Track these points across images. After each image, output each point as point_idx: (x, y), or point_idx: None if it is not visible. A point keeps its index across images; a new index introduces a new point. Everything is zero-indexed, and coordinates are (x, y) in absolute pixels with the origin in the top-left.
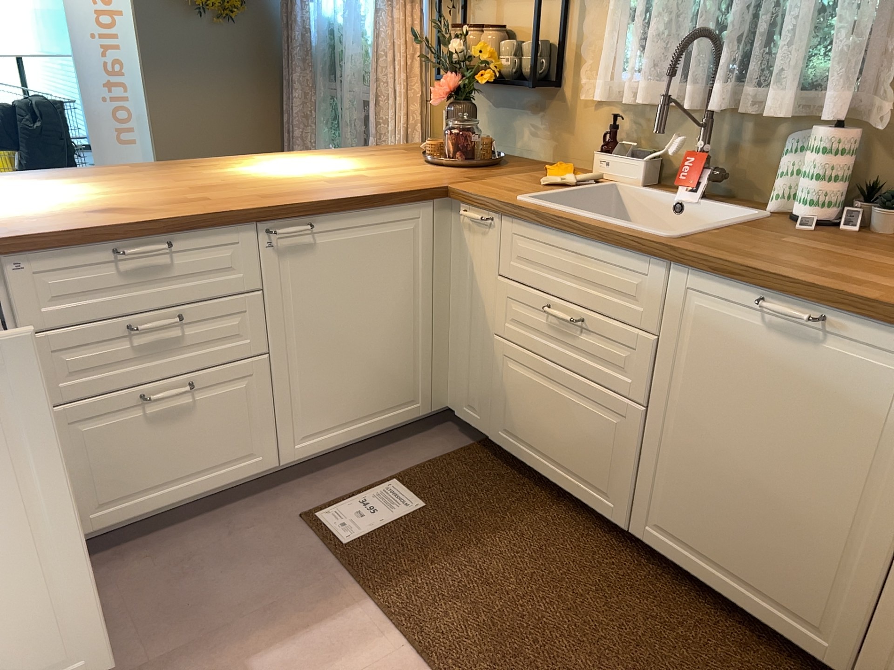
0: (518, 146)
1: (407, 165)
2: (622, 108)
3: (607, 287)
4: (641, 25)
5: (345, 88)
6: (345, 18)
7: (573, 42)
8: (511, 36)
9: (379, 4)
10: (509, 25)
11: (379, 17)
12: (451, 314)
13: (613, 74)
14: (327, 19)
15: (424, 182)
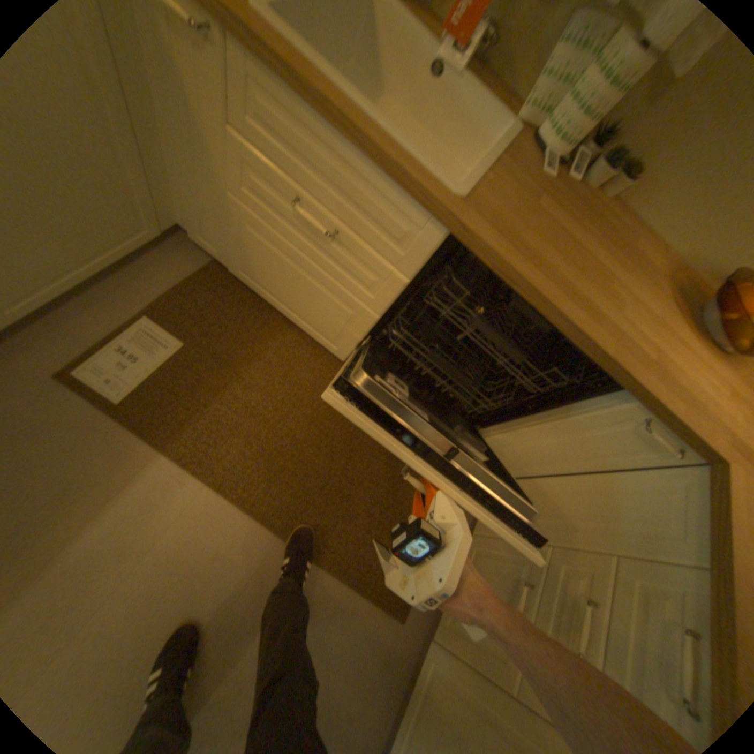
0: None
1: None
2: None
3: (372, 216)
4: None
5: None
6: None
7: None
8: None
9: None
10: None
11: None
12: (162, 137)
13: None
14: None
15: None
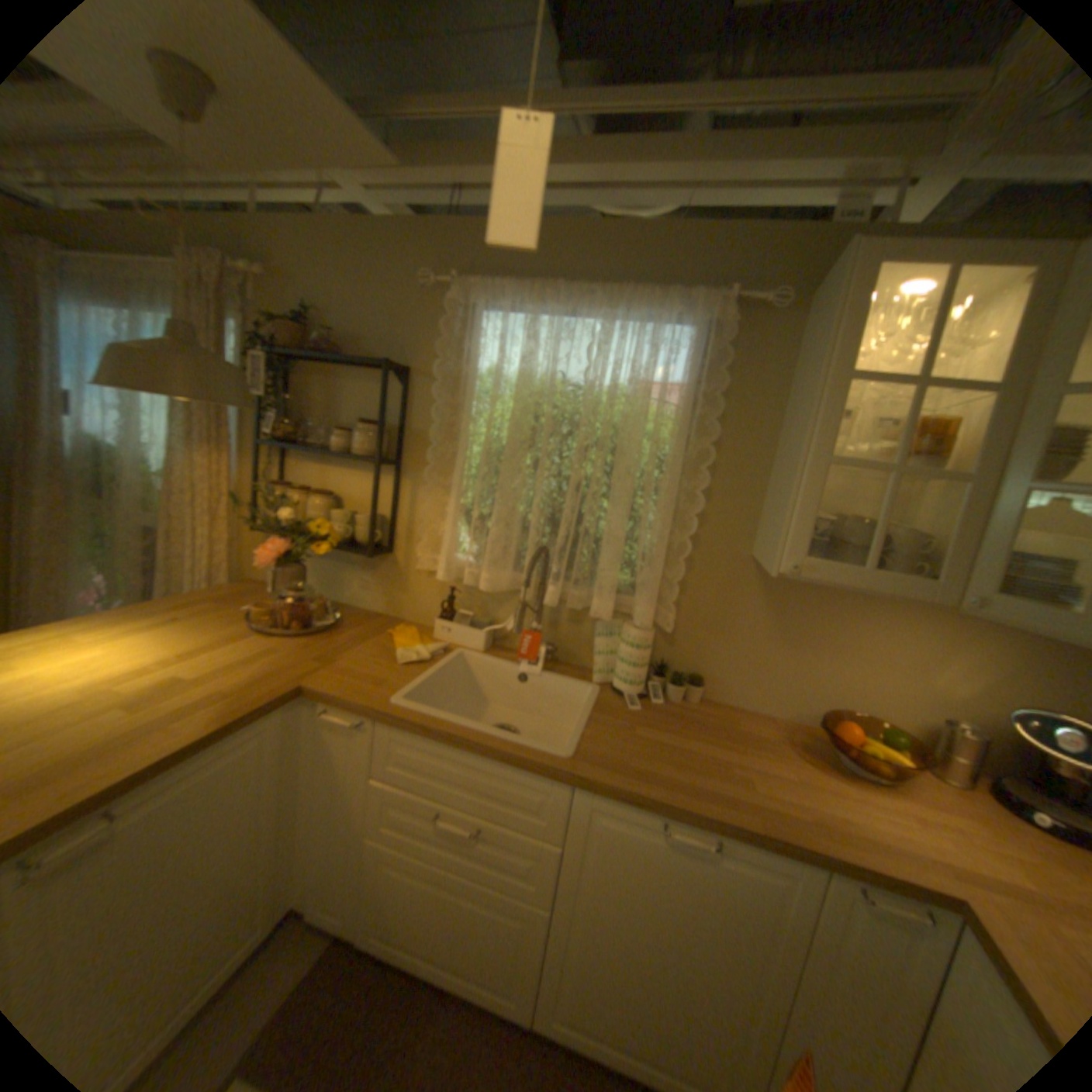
0: (346, 595)
1: (231, 642)
2: (456, 578)
3: (506, 802)
4: (480, 524)
5: (114, 510)
6: (115, 439)
7: (405, 516)
8: (337, 498)
9: (172, 442)
10: (335, 489)
11: (166, 447)
12: (298, 813)
13: (454, 557)
14: (87, 435)
15: (266, 682)
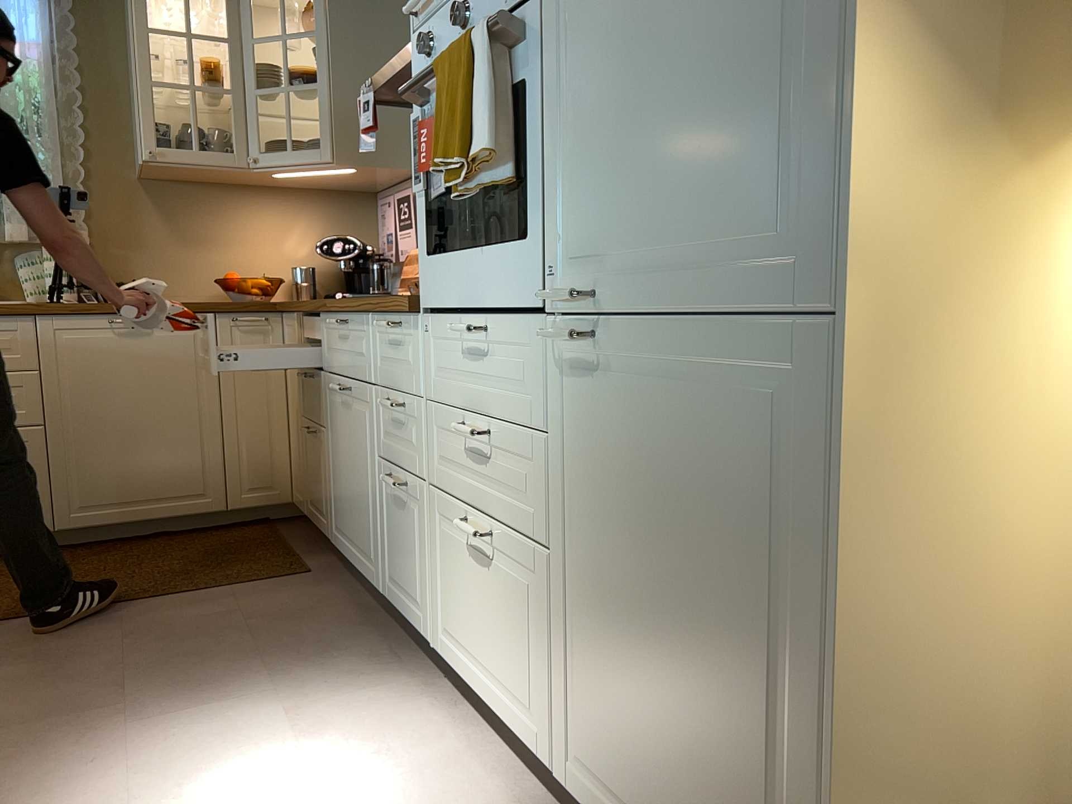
0: None
1: None
2: None
3: None
4: None
5: None
6: None
7: None
8: None
9: None
10: None
11: None
12: None
13: None
14: None
15: None
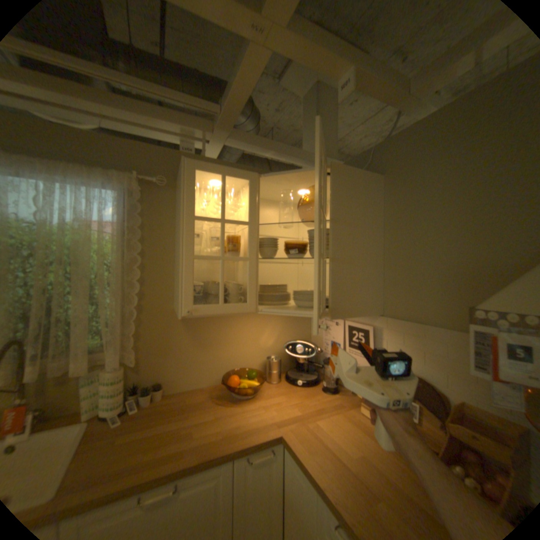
0: None
1: None
2: None
3: None
4: None
5: None
6: None
7: None
8: None
9: None
10: None
11: None
12: None
13: None
14: None
15: None
